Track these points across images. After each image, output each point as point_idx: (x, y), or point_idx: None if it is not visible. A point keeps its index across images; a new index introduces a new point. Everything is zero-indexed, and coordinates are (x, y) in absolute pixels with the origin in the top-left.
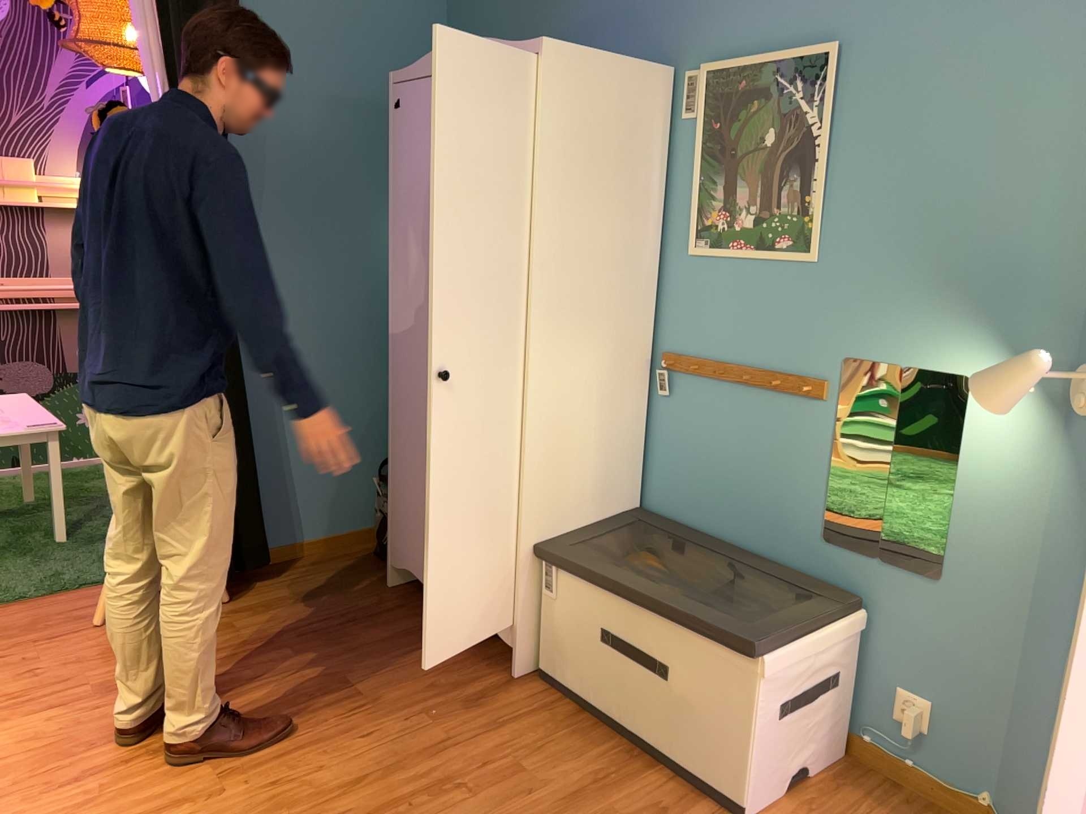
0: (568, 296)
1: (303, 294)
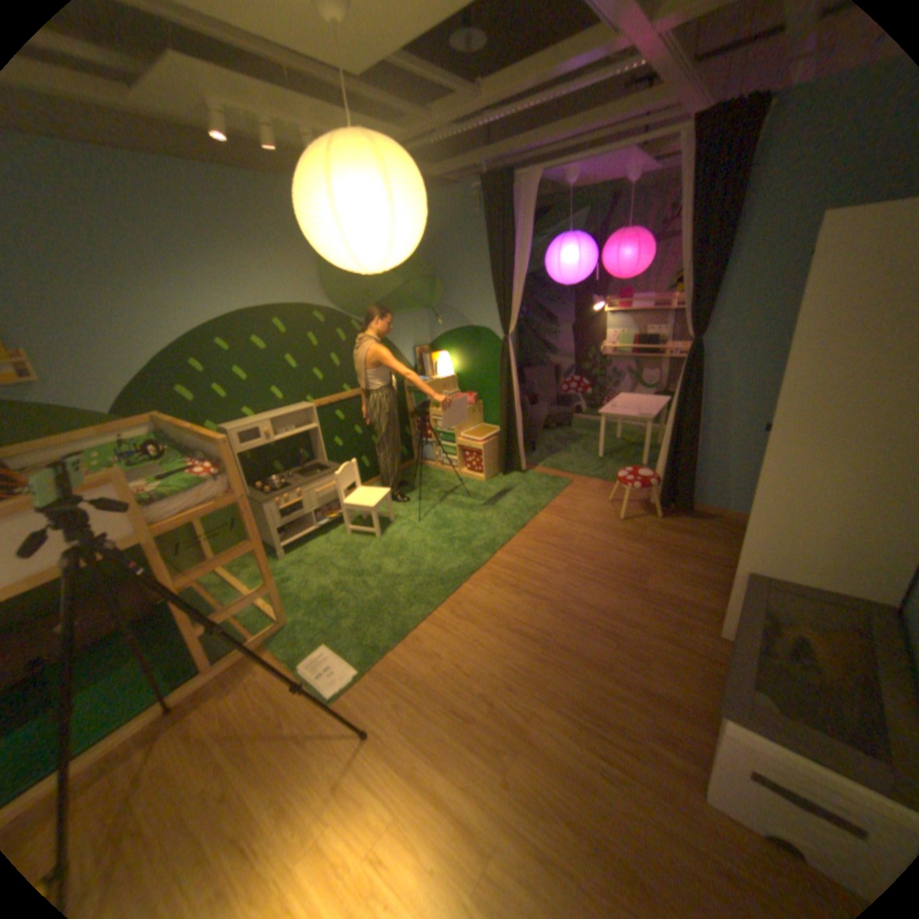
0: (820, 417)
1: (762, 373)
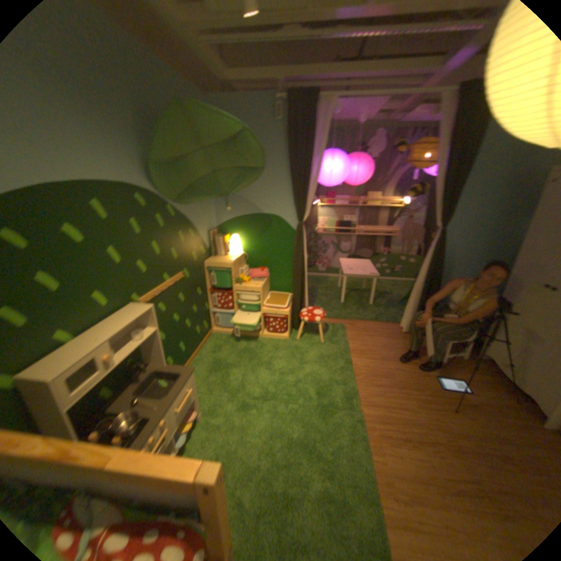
0: None
1: (471, 249)
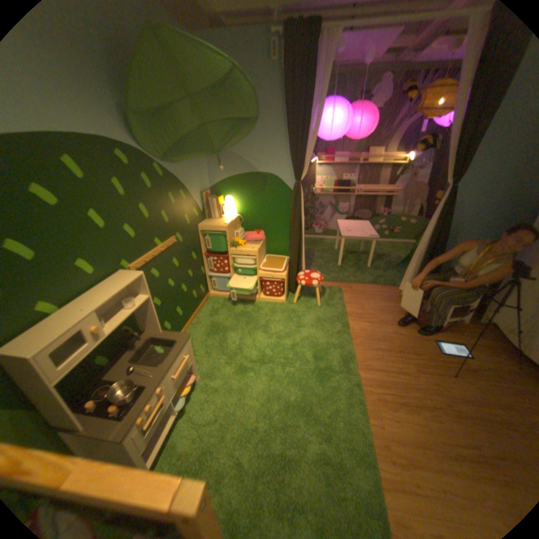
0: None
1: (482, 208)
